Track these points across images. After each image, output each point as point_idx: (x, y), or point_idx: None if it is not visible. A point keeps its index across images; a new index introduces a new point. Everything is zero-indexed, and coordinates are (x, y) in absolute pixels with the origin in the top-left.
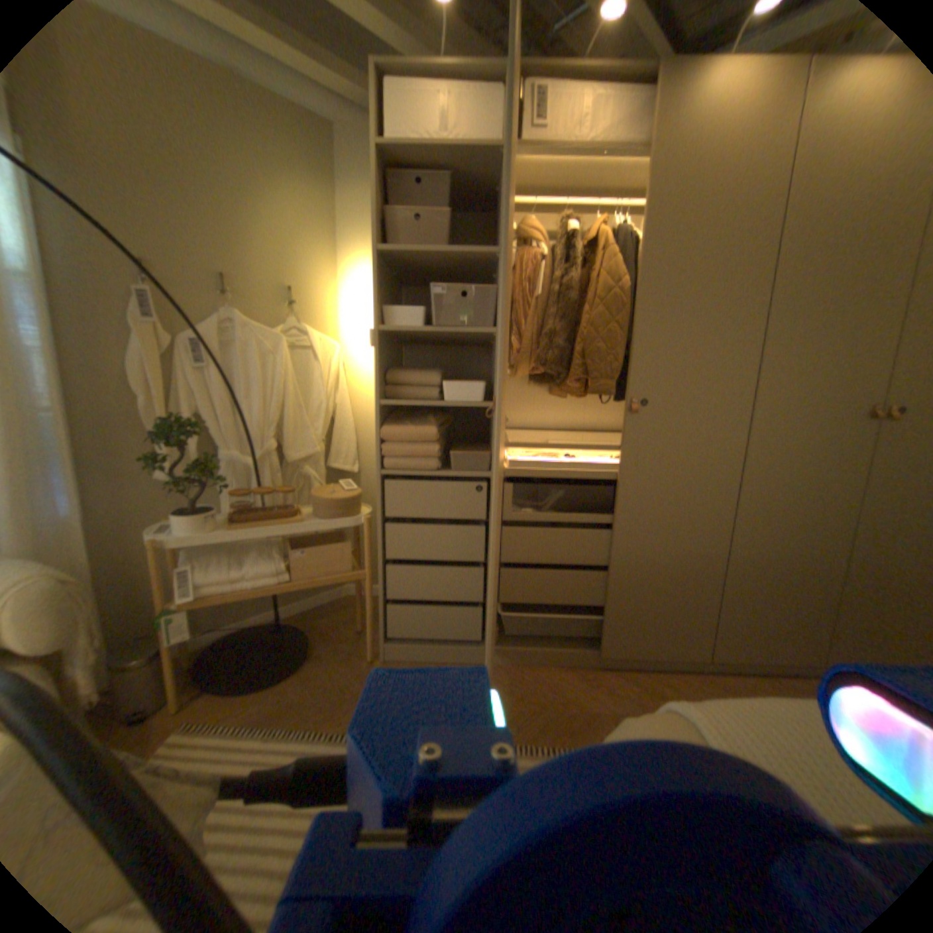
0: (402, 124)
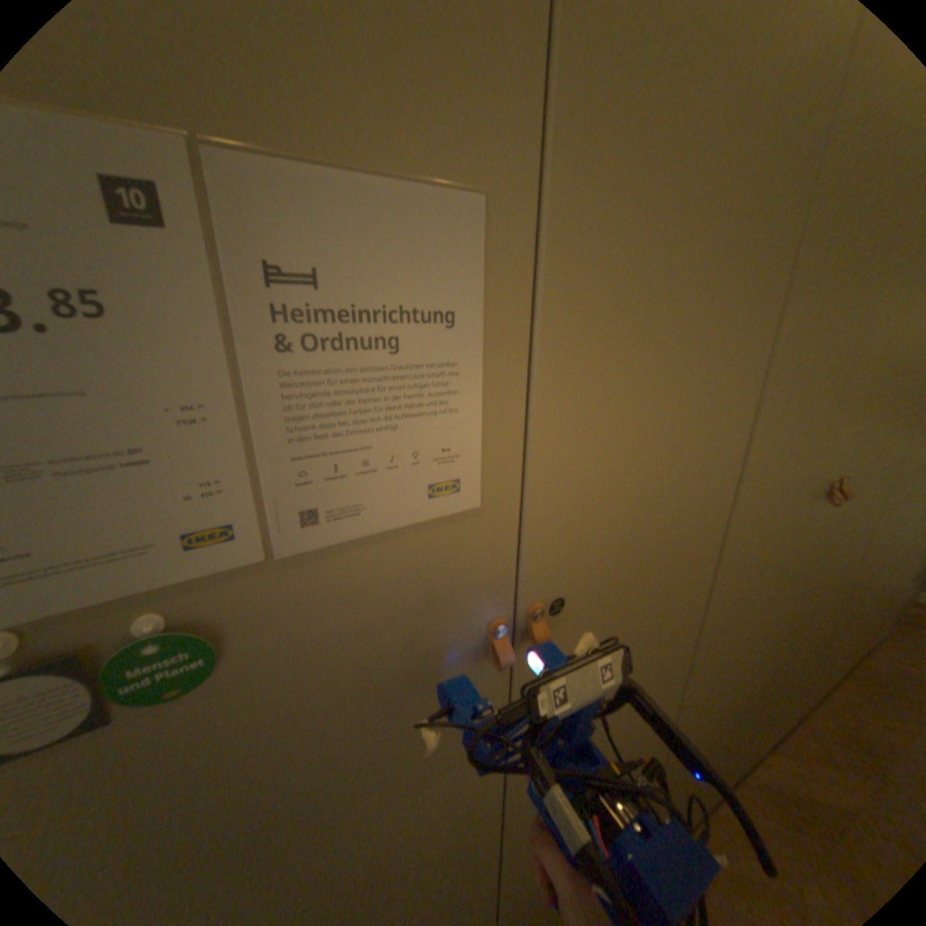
0: None
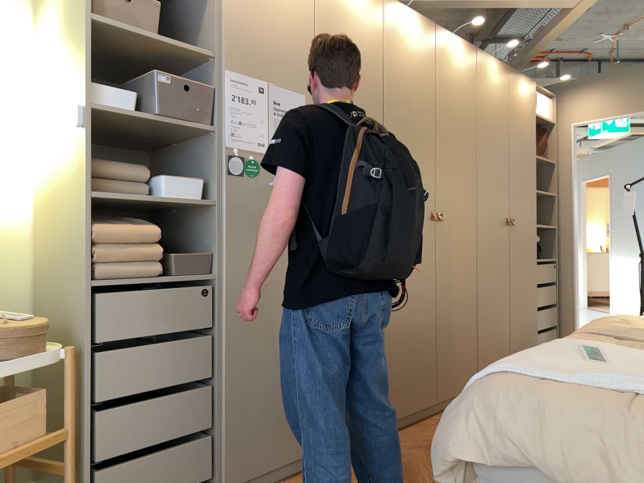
0: None
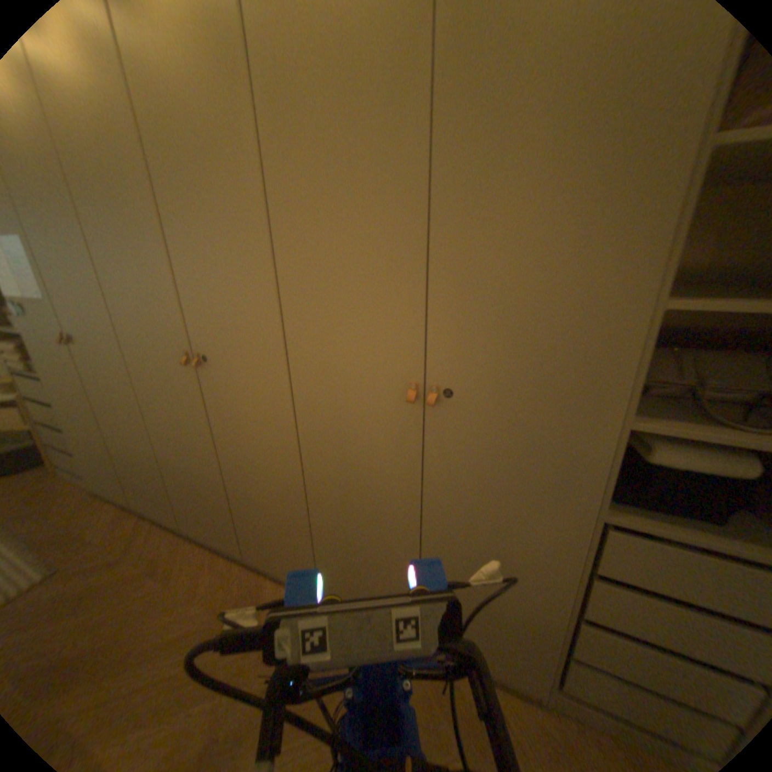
0: None
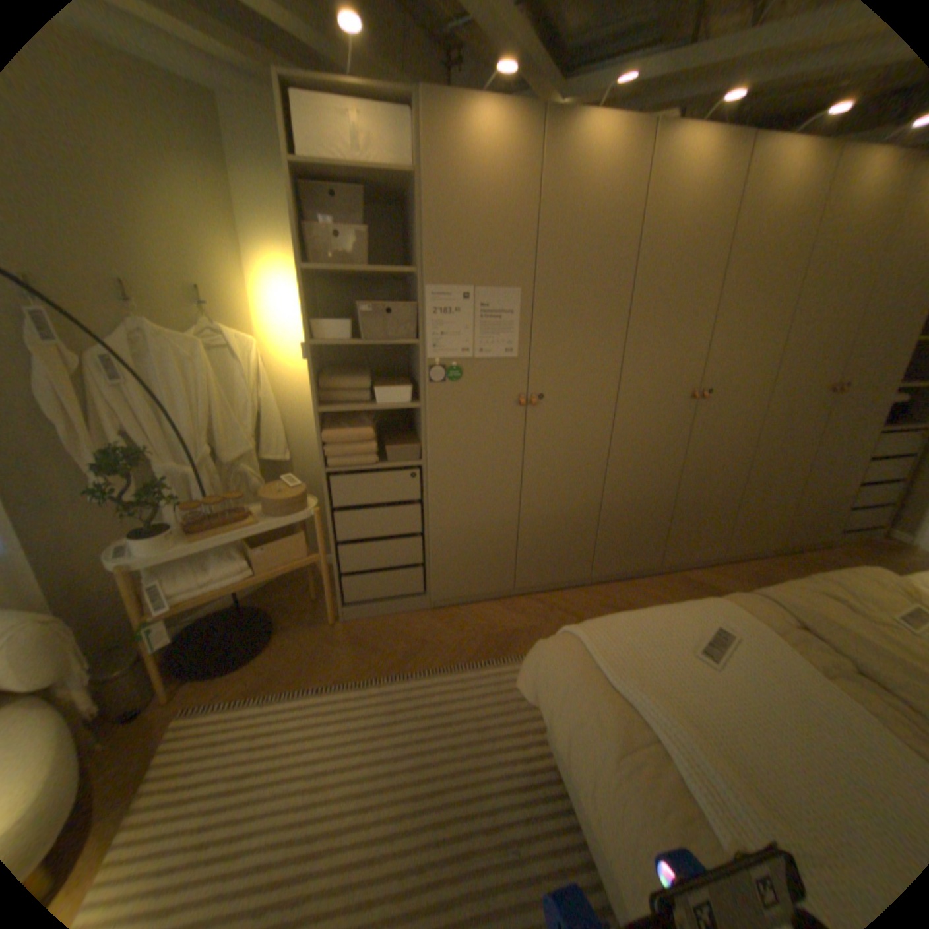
0: (314, 145)
